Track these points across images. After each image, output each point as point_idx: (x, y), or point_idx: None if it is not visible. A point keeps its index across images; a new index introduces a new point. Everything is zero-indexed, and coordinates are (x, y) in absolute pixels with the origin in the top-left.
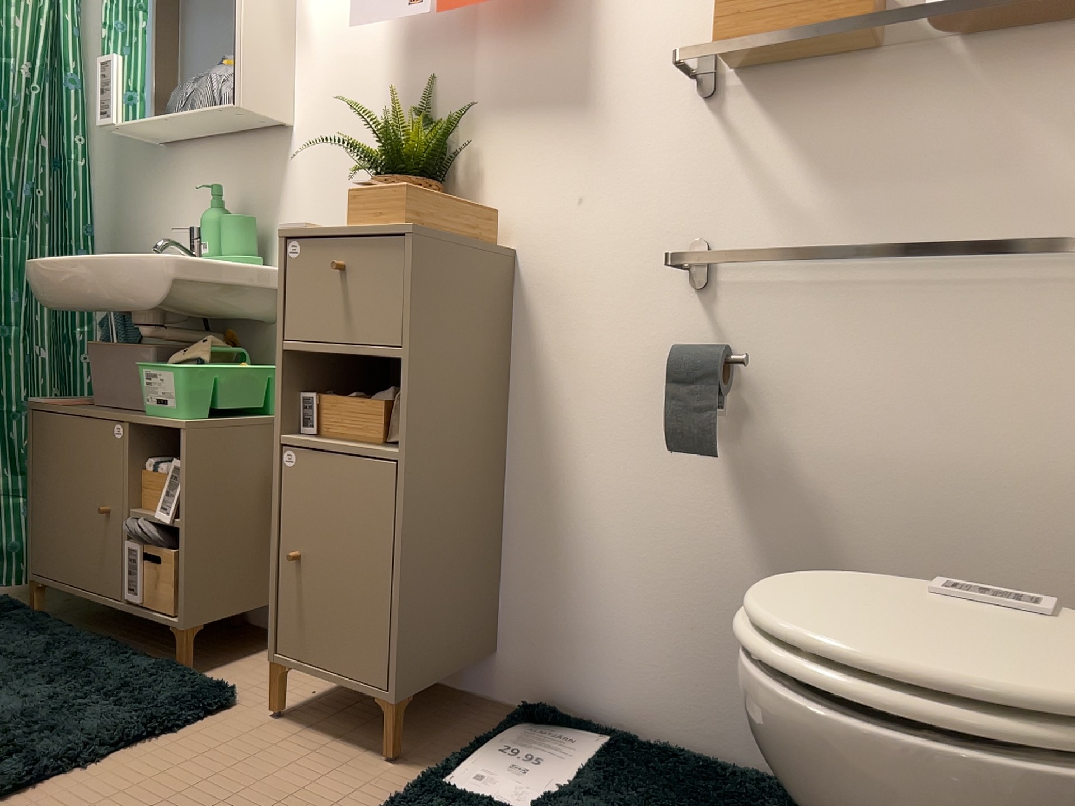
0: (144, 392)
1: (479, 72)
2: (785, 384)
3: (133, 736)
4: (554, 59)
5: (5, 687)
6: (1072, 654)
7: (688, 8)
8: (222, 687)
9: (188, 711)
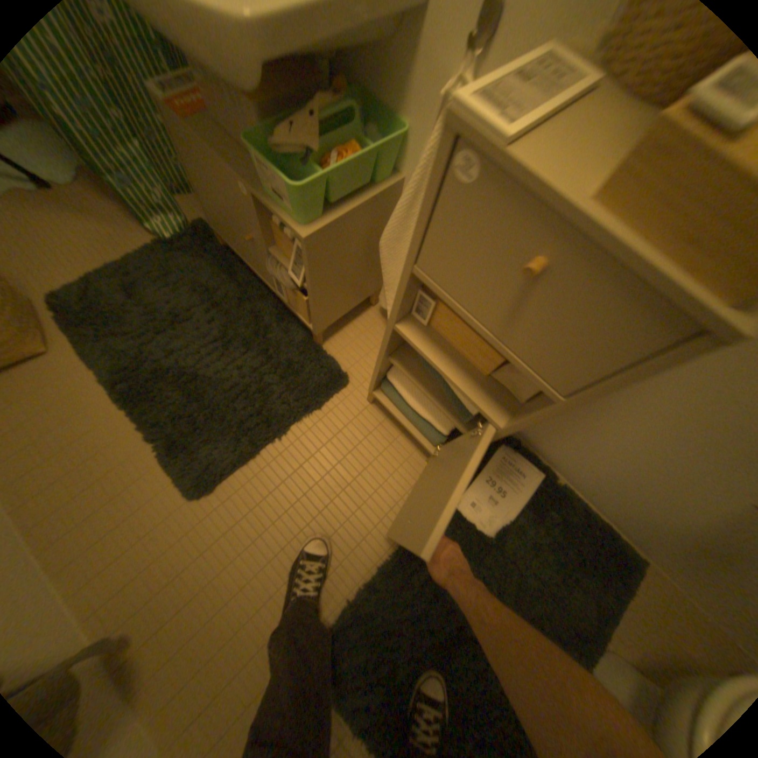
0: (258, 167)
1: None
2: None
3: (302, 419)
4: None
5: (227, 353)
6: None
7: None
8: (343, 377)
9: (327, 398)
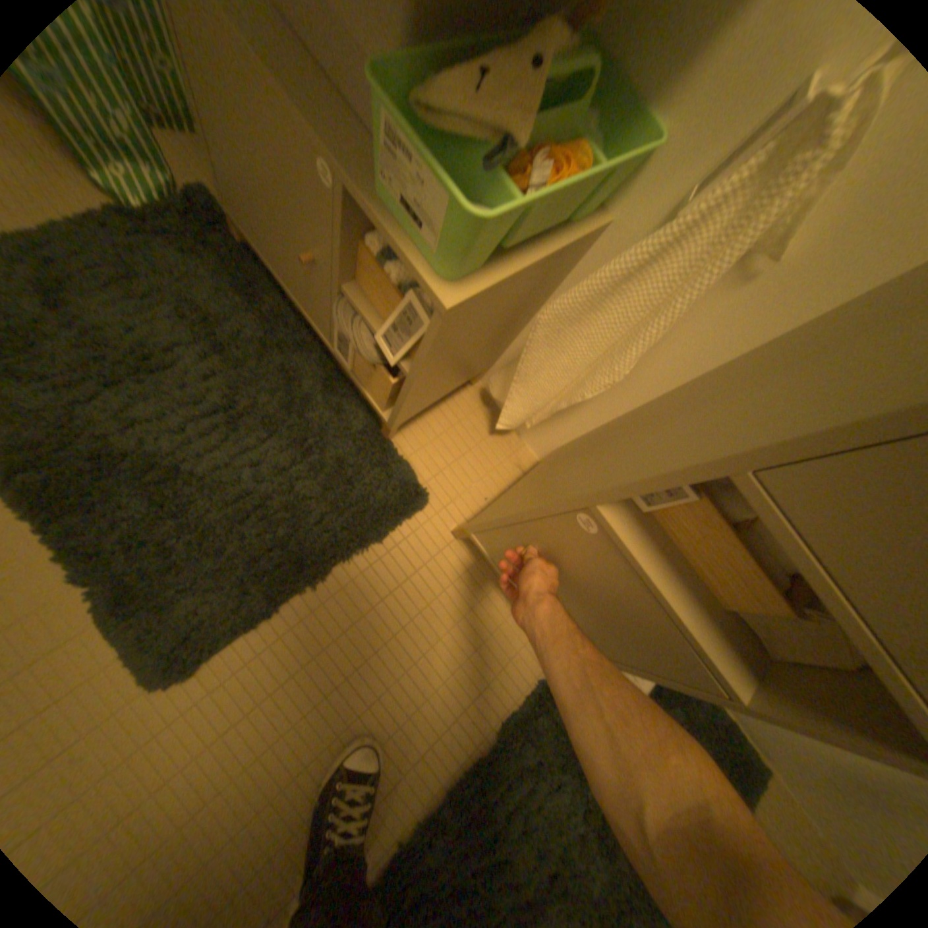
0: (379, 138)
1: None
2: None
3: (353, 559)
4: None
5: (234, 434)
6: None
7: None
8: (421, 495)
9: (395, 527)
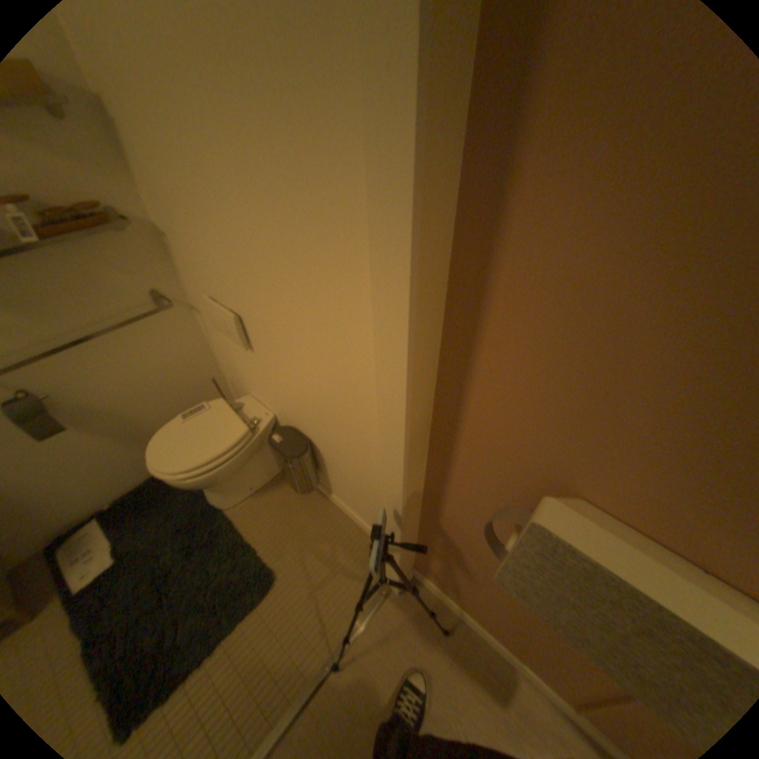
0: None
1: None
2: (61, 388)
3: None
4: None
5: None
6: (224, 420)
7: None
8: None
9: None
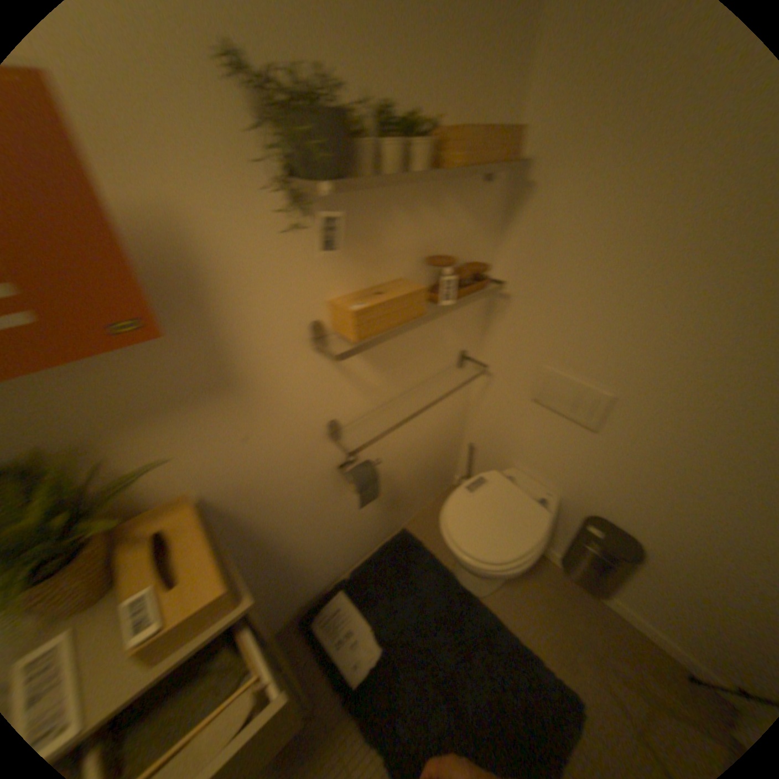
0: None
1: (55, 387)
2: (375, 449)
3: None
4: (173, 351)
5: None
6: (517, 499)
7: (297, 291)
8: None
9: None
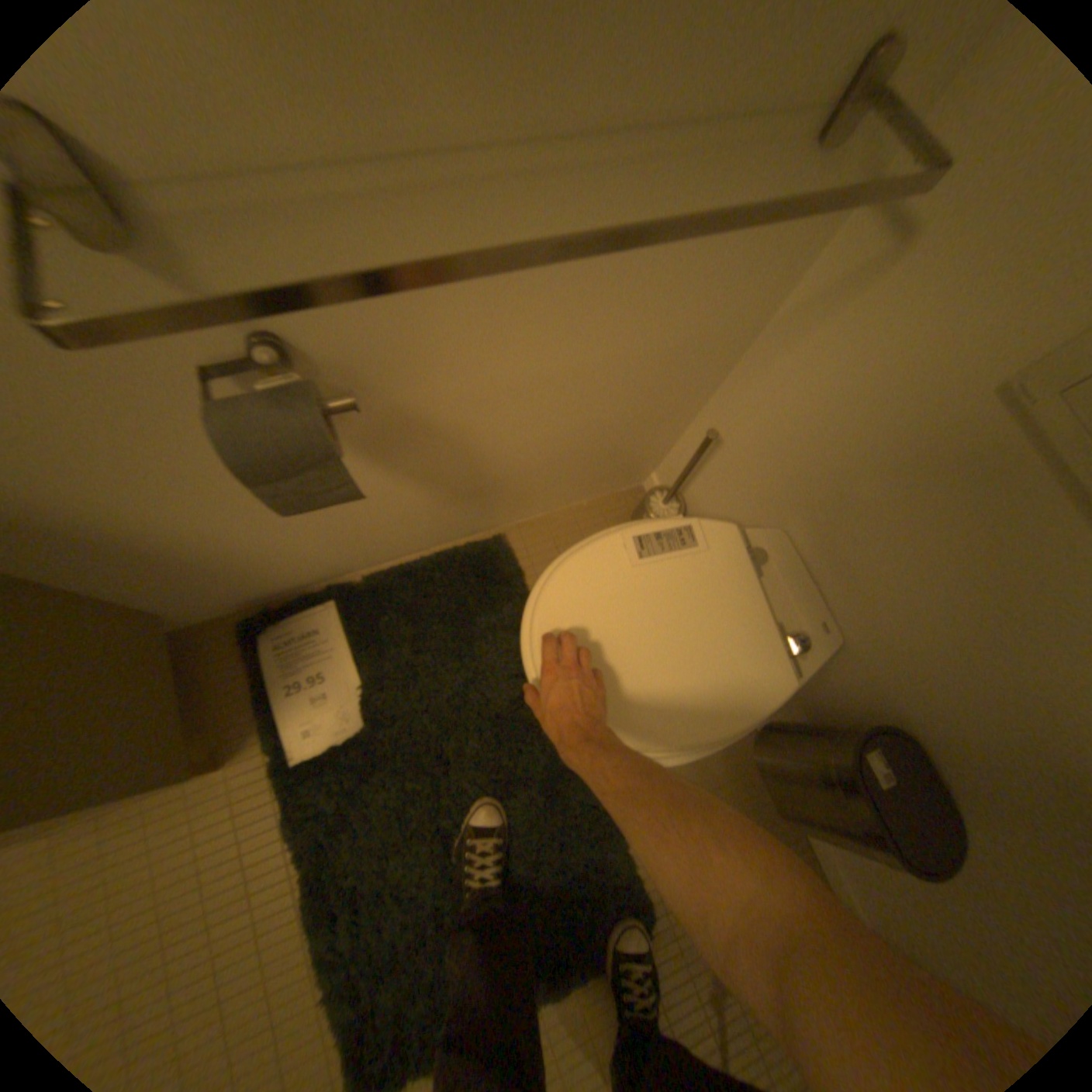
0: None
1: None
2: (385, 347)
3: None
4: None
5: None
6: (746, 616)
7: None
8: None
9: None
